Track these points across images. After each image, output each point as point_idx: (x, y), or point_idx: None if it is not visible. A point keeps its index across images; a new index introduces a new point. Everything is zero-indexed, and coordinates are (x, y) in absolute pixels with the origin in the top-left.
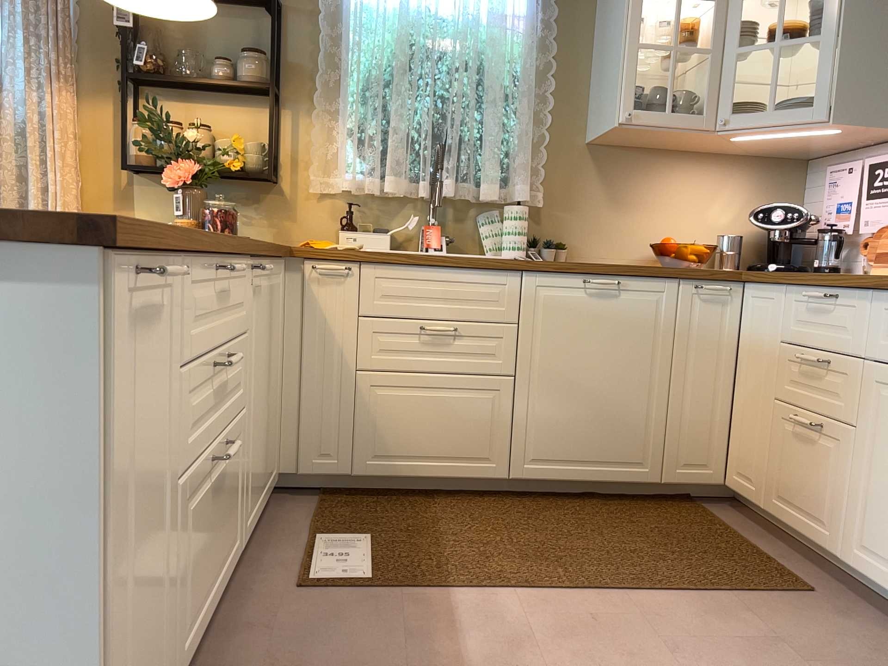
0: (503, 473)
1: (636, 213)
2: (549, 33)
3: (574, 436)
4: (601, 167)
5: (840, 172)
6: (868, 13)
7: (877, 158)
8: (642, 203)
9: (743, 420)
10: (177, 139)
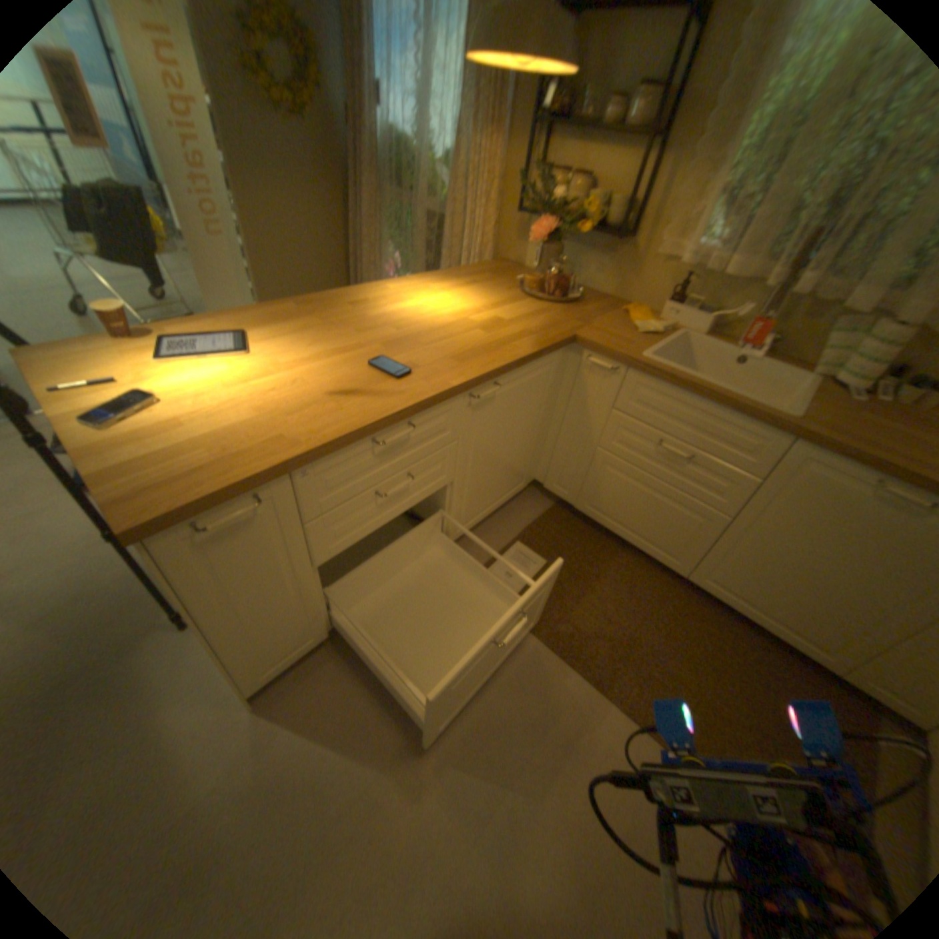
0: (685, 573)
1: None
2: None
3: (767, 593)
4: None
5: None
6: None
7: None
8: None
9: None
10: (551, 193)
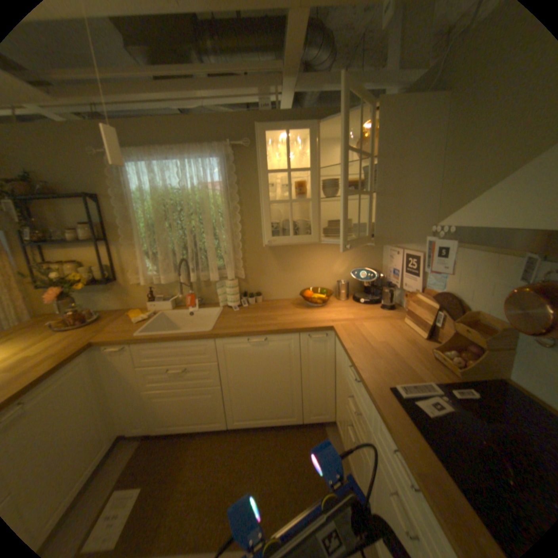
0: (223, 428)
1: (295, 274)
2: (233, 191)
3: (255, 410)
4: (274, 253)
5: (393, 252)
6: (393, 177)
7: (409, 251)
8: (297, 268)
9: (338, 400)
10: (47, 277)
